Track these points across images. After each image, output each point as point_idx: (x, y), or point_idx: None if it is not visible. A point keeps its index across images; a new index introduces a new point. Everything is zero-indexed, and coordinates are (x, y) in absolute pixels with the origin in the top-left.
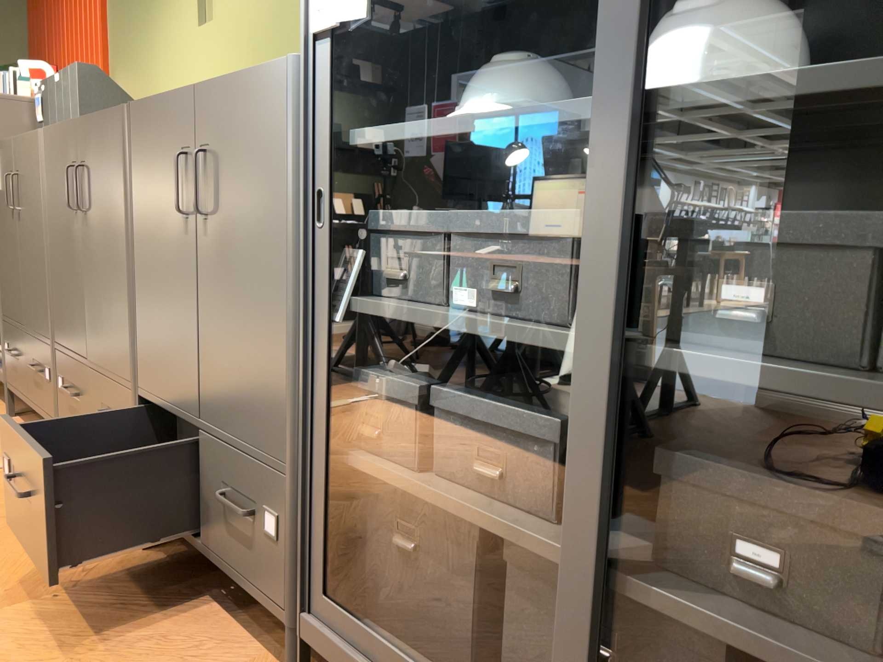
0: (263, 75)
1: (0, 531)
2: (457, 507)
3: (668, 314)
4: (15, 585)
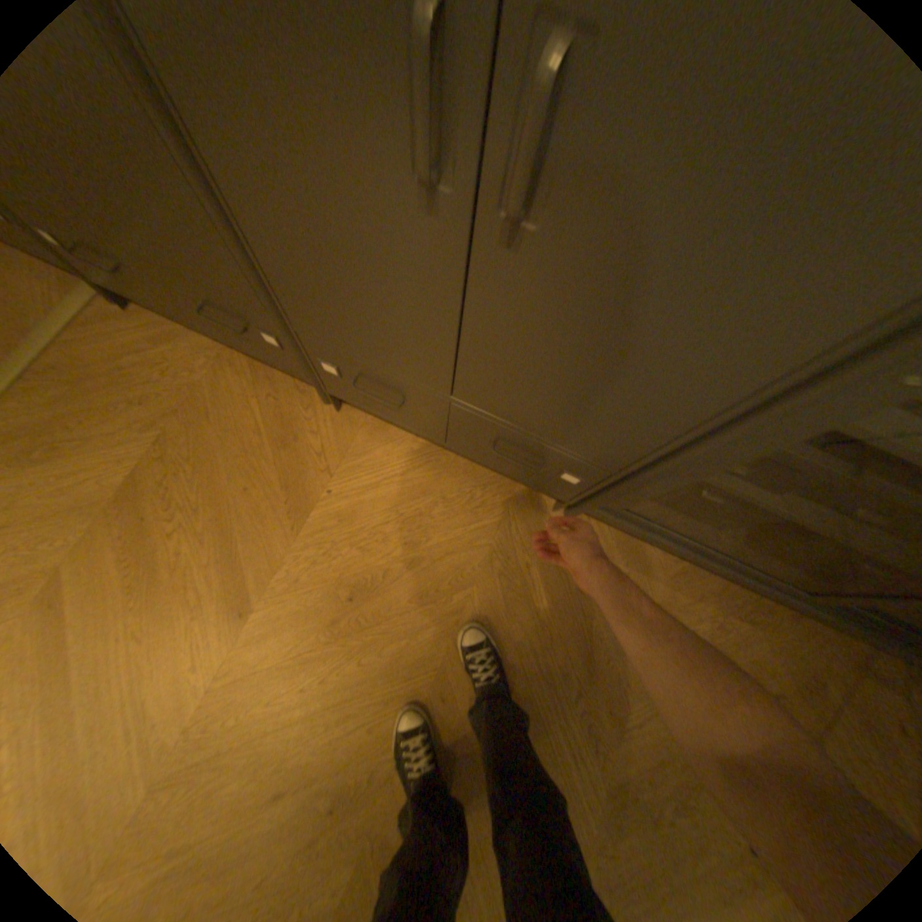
0: None
1: (186, 432)
2: (822, 530)
3: None
4: (281, 489)
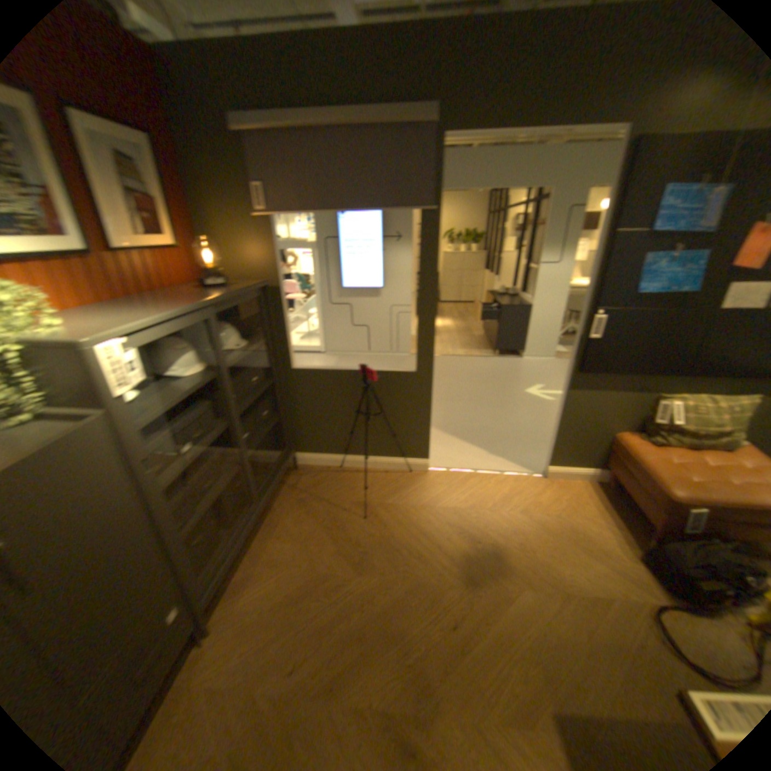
0: (81, 437)
1: None
2: (217, 497)
3: (215, 414)
4: None
